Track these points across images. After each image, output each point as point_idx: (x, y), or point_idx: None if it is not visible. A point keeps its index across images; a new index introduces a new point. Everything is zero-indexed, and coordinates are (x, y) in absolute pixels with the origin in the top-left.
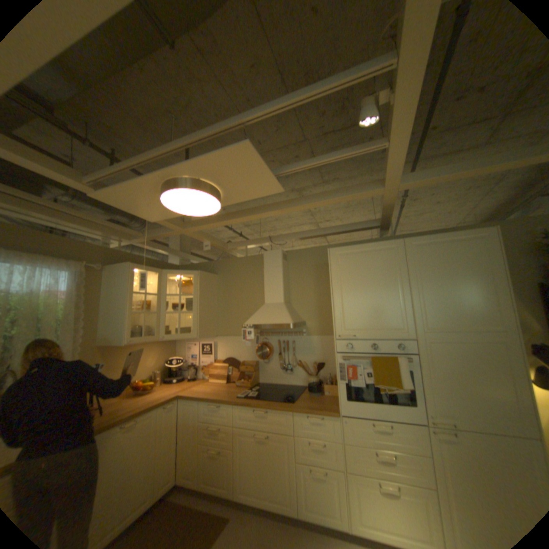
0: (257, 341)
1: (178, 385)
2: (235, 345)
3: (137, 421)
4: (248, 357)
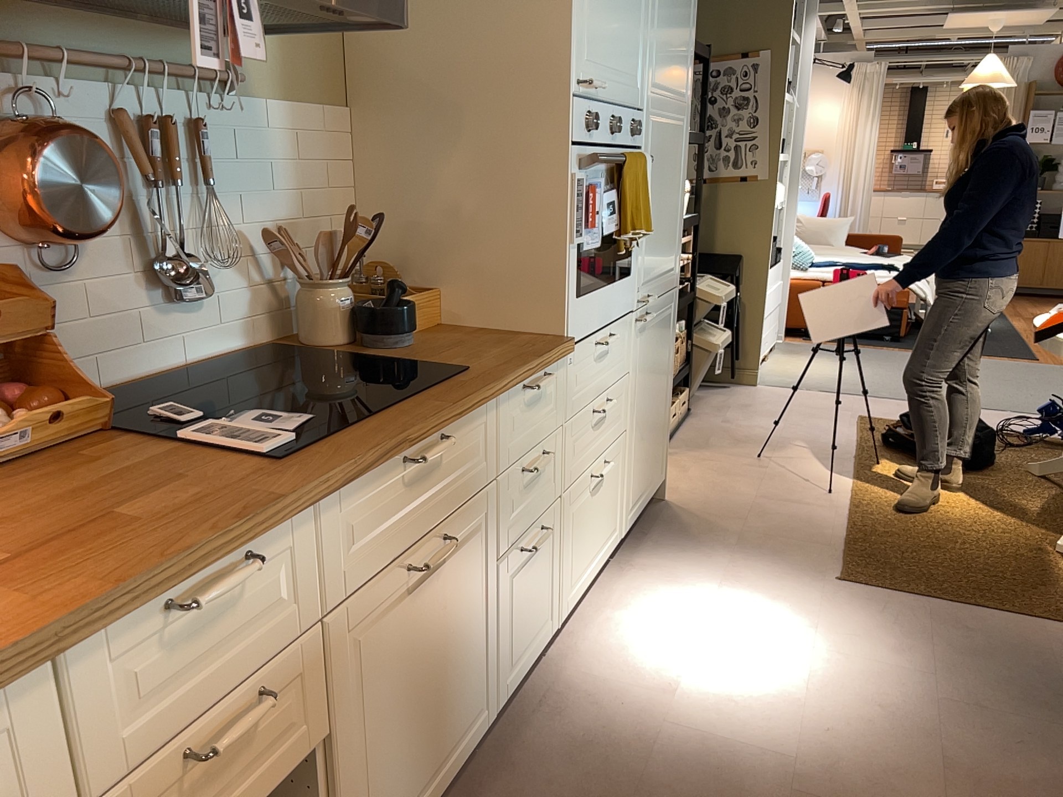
0: None
1: None
2: None
3: None
4: None
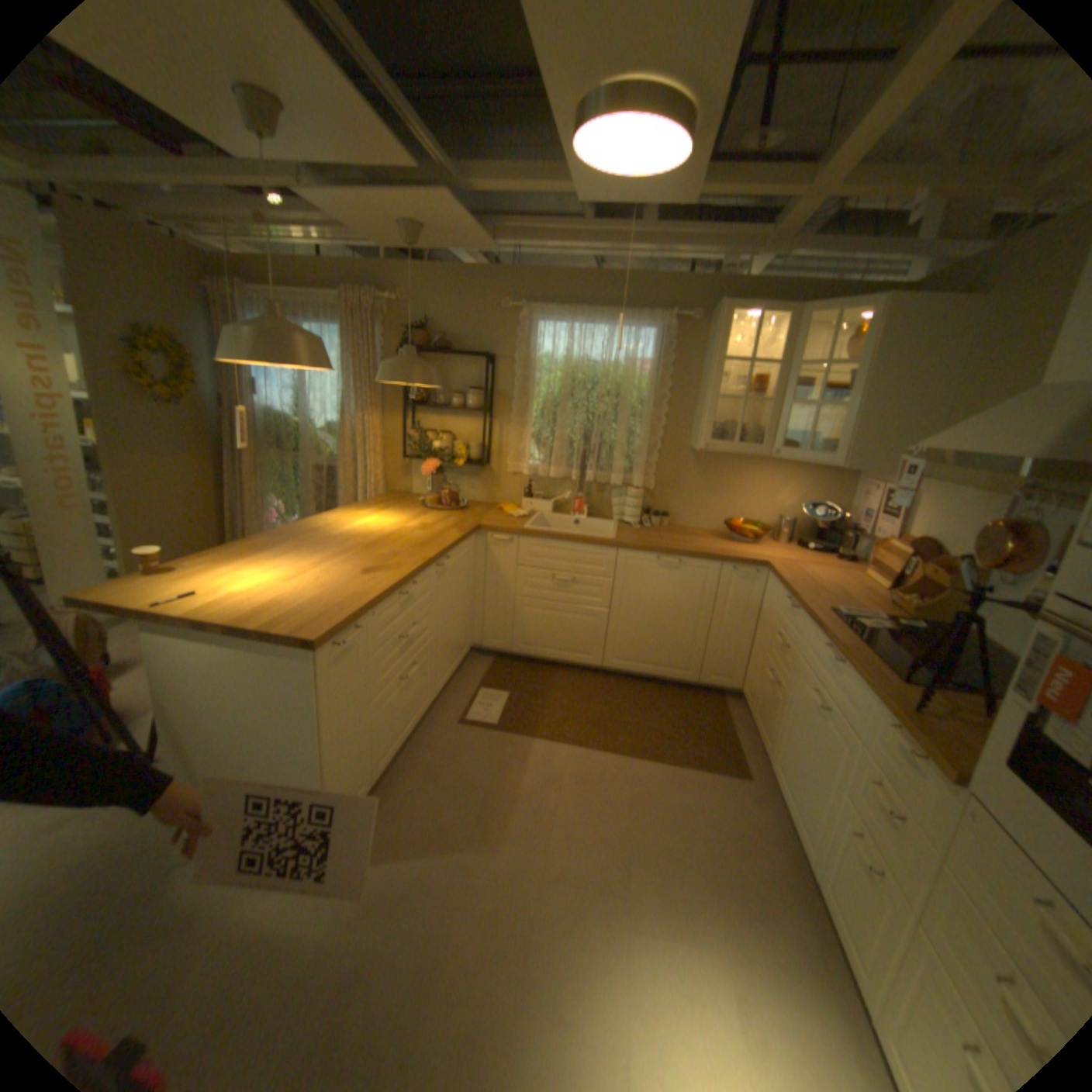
0: (1012, 511)
1: (814, 553)
2: (956, 509)
3: (684, 560)
4: (971, 551)
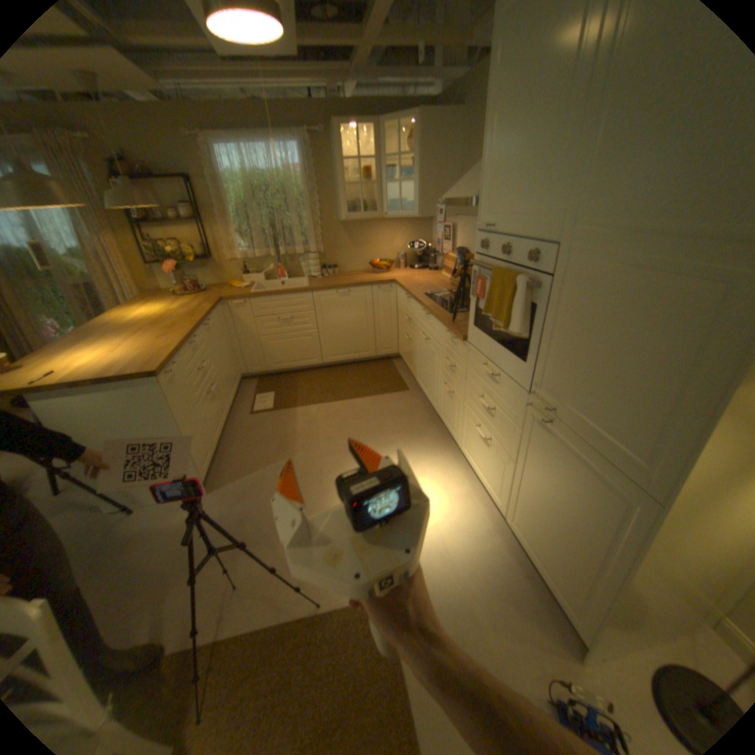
0: None
1: (418, 271)
2: (470, 230)
3: (351, 290)
4: None
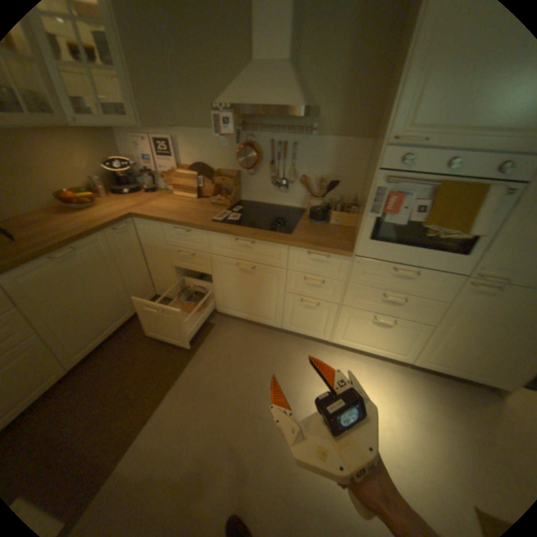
0: (237, 138)
1: (130, 195)
2: (204, 143)
3: (73, 246)
4: (224, 163)
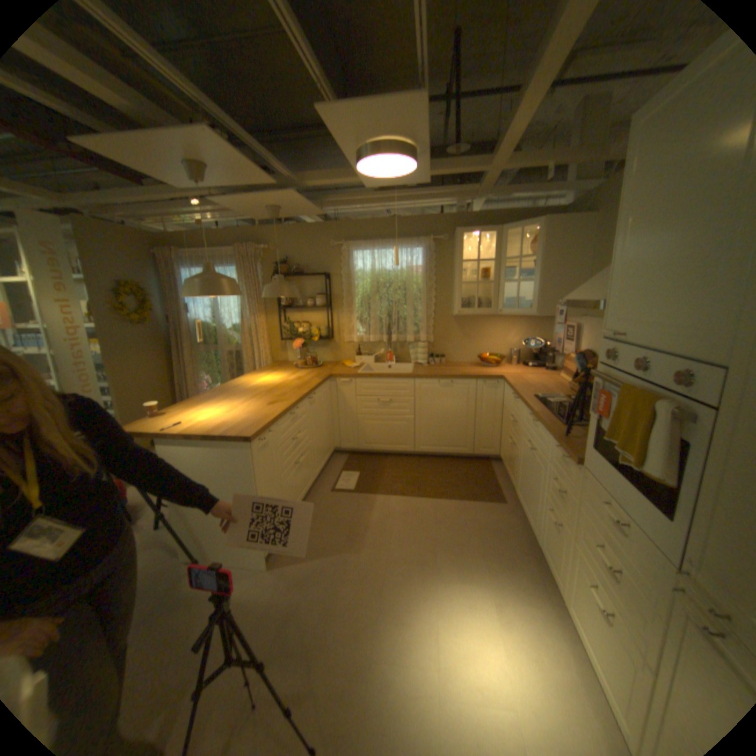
0: None
1: (532, 368)
2: (598, 332)
3: (453, 381)
4: None
